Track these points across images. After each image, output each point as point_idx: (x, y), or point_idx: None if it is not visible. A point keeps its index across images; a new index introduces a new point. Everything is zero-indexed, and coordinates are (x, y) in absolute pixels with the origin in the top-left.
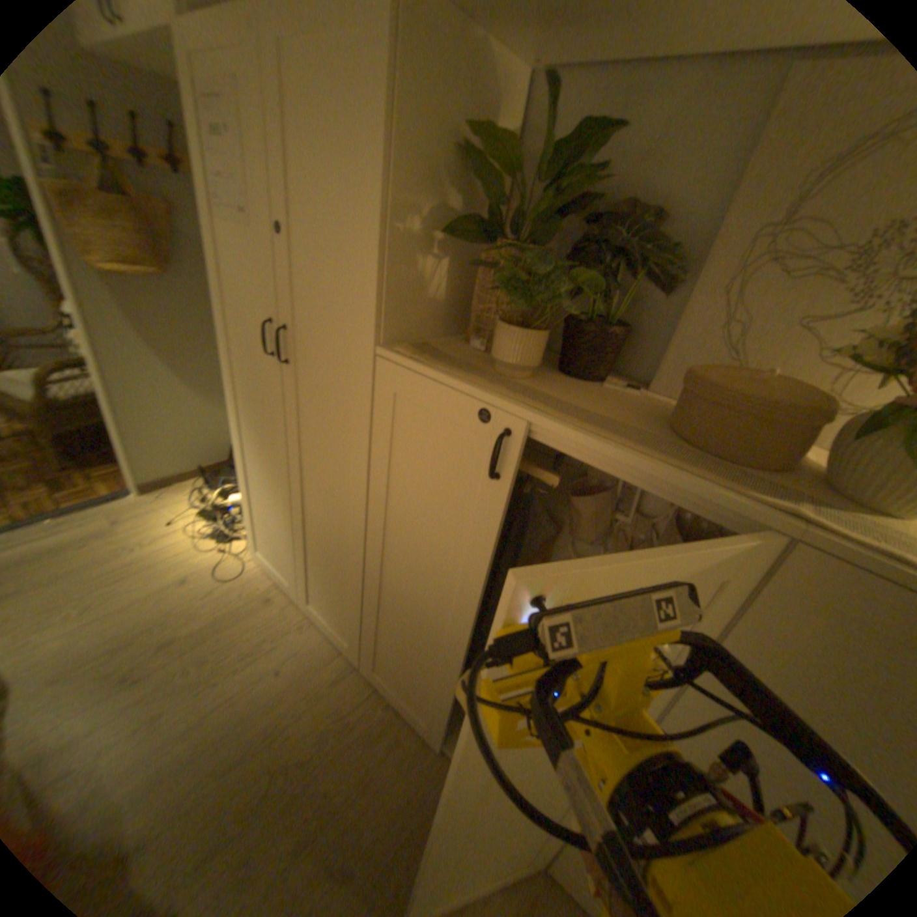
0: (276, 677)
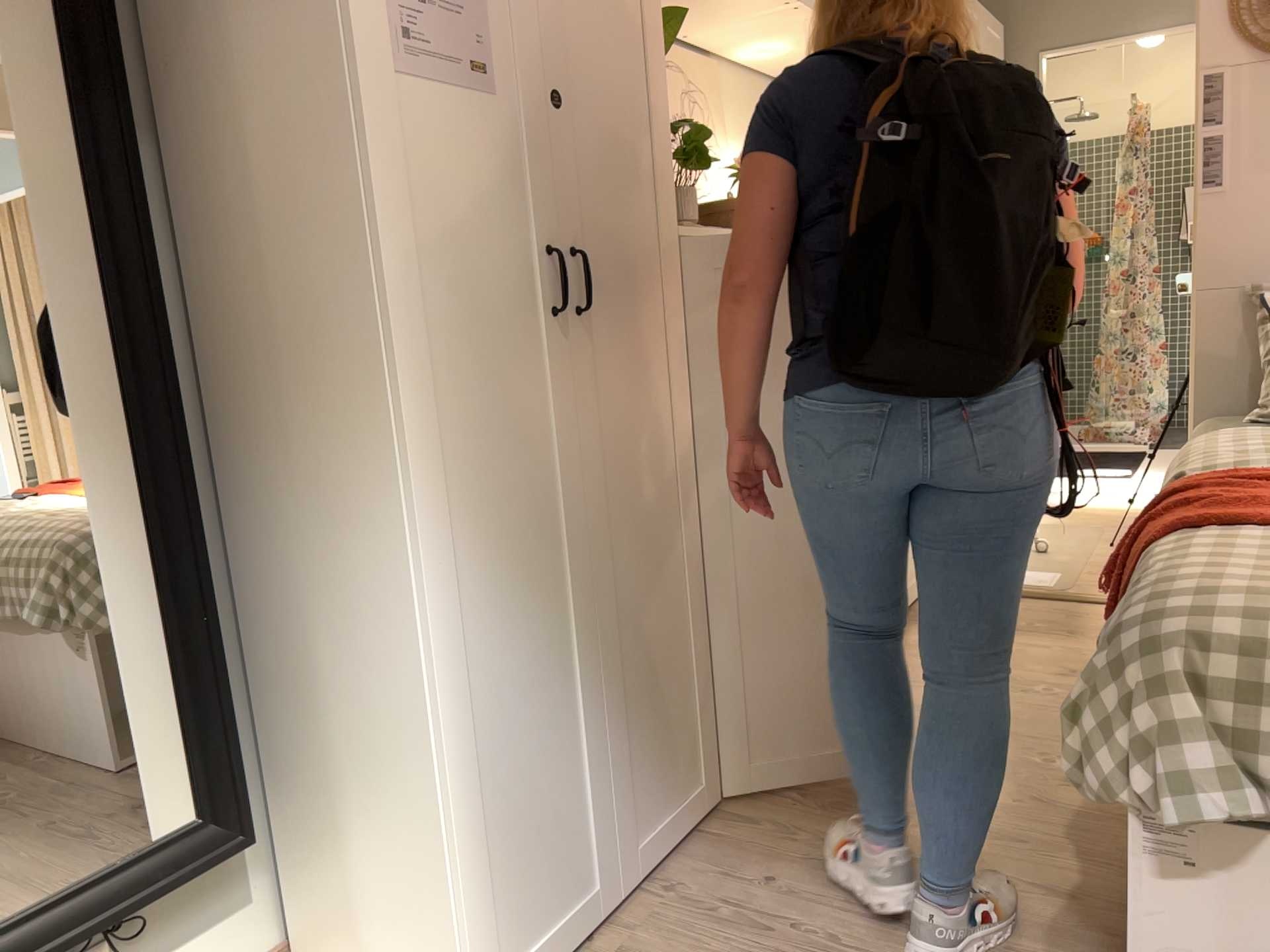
0: (771, 878)
